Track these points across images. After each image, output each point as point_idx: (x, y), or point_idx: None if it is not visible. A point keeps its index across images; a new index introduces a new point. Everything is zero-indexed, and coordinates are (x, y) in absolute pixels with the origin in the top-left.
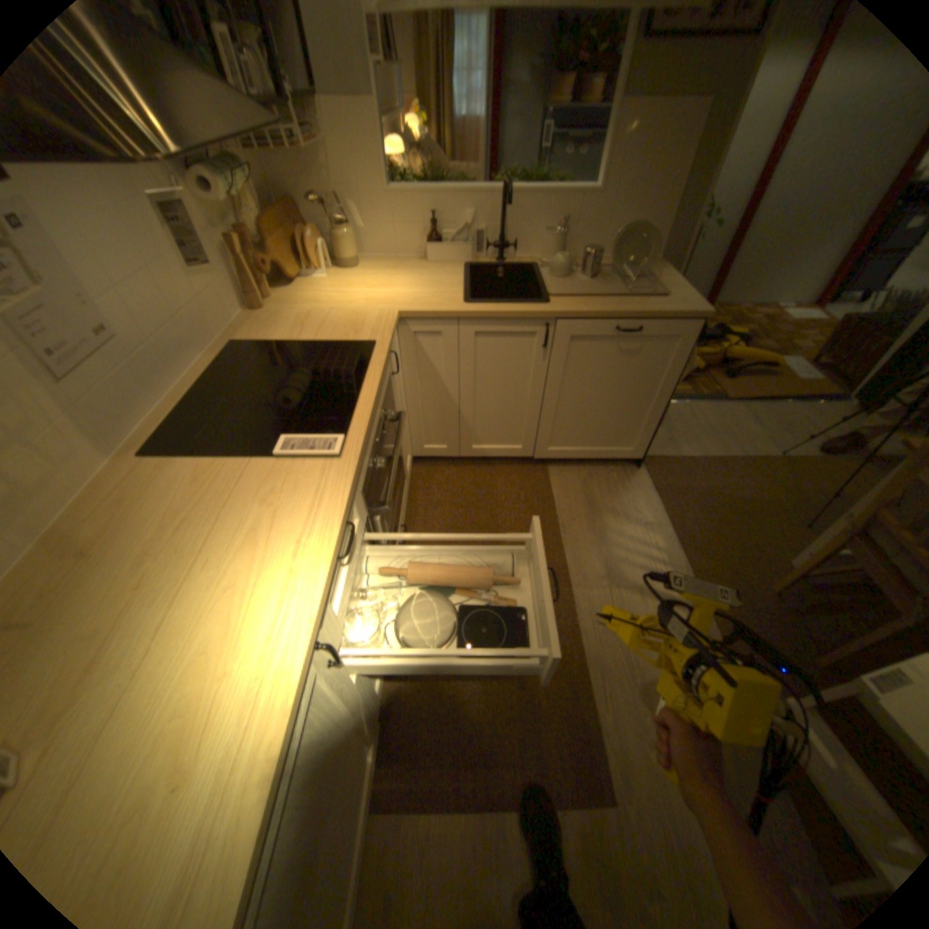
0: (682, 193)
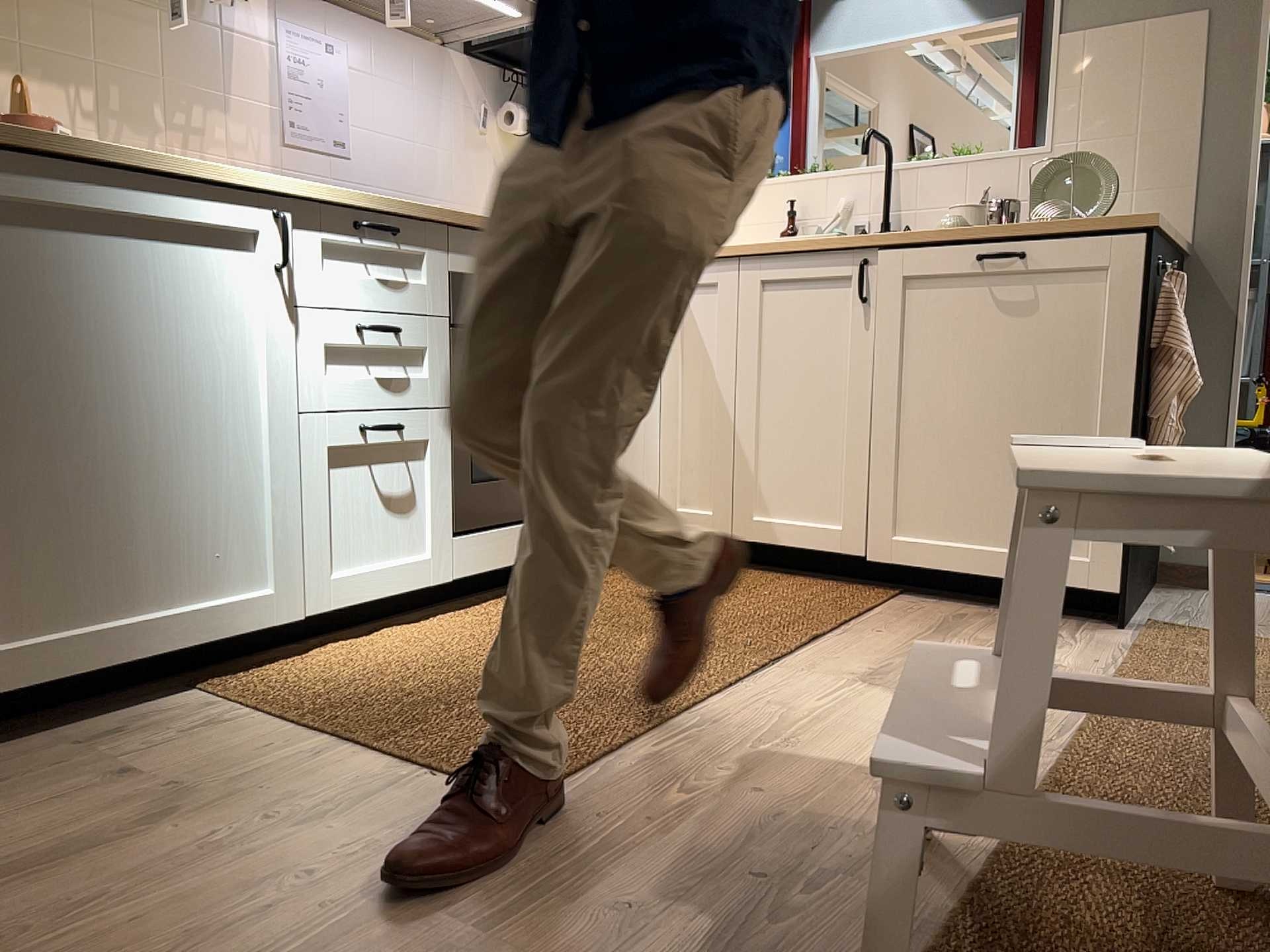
0: (1195, 142)
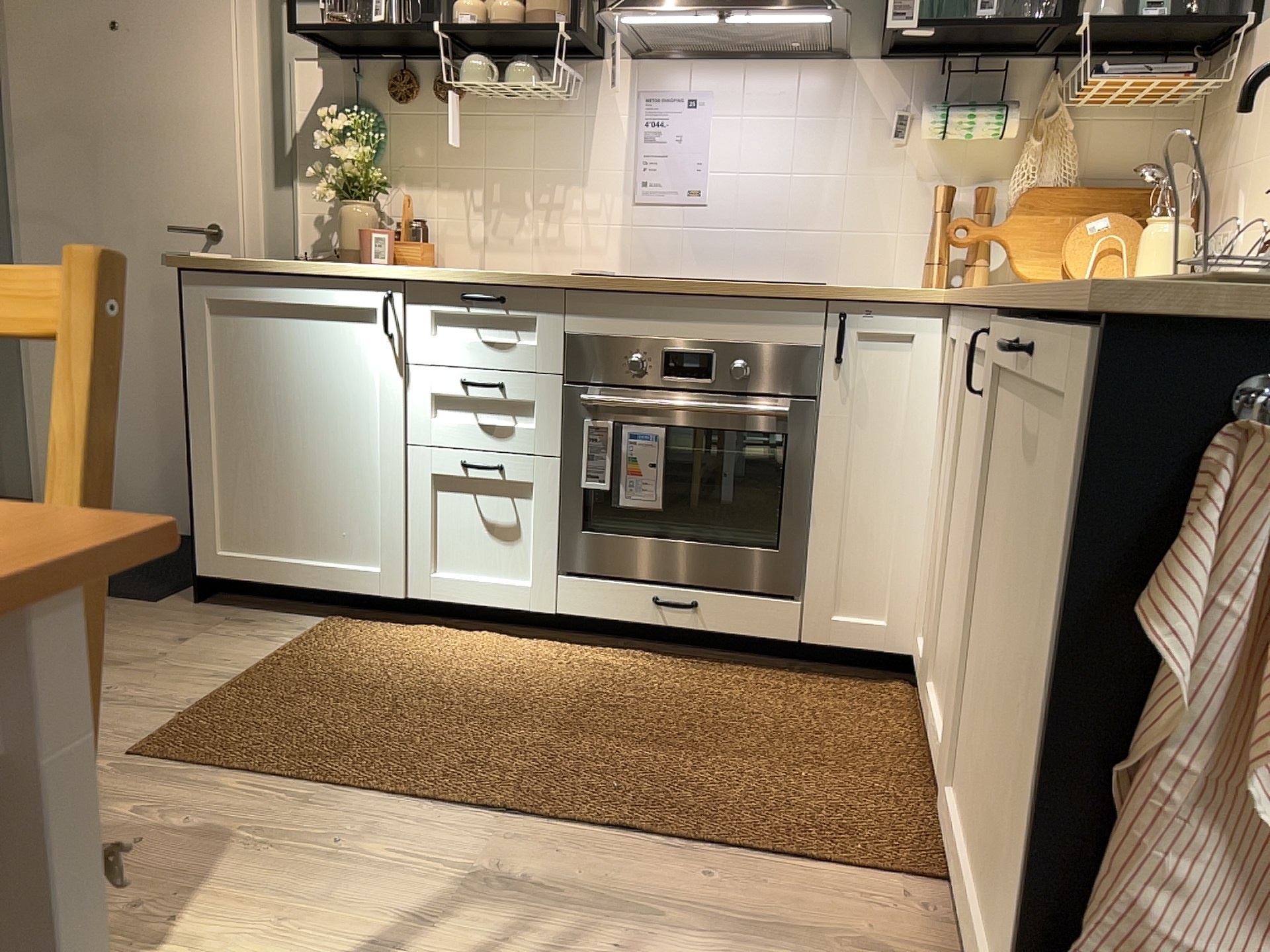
0: None
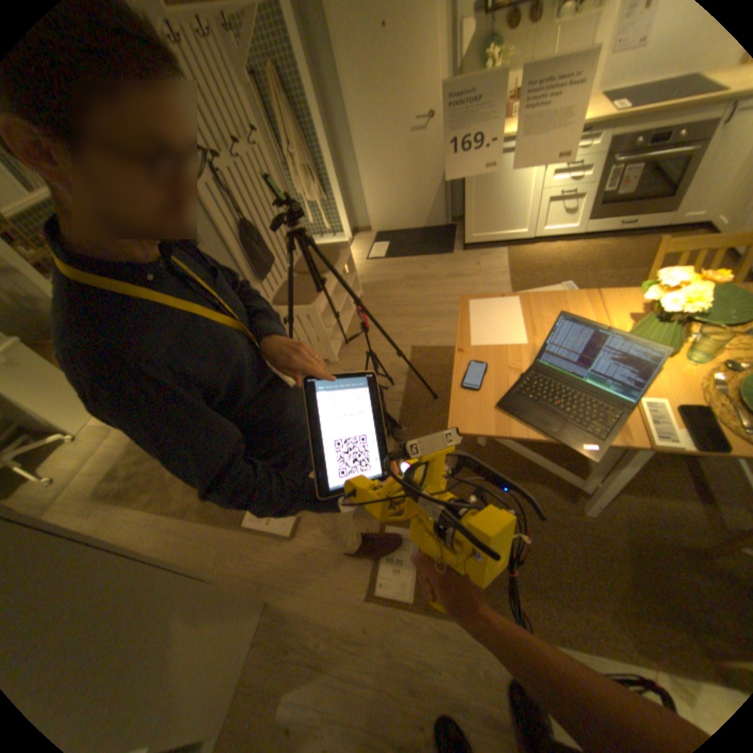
0: None
